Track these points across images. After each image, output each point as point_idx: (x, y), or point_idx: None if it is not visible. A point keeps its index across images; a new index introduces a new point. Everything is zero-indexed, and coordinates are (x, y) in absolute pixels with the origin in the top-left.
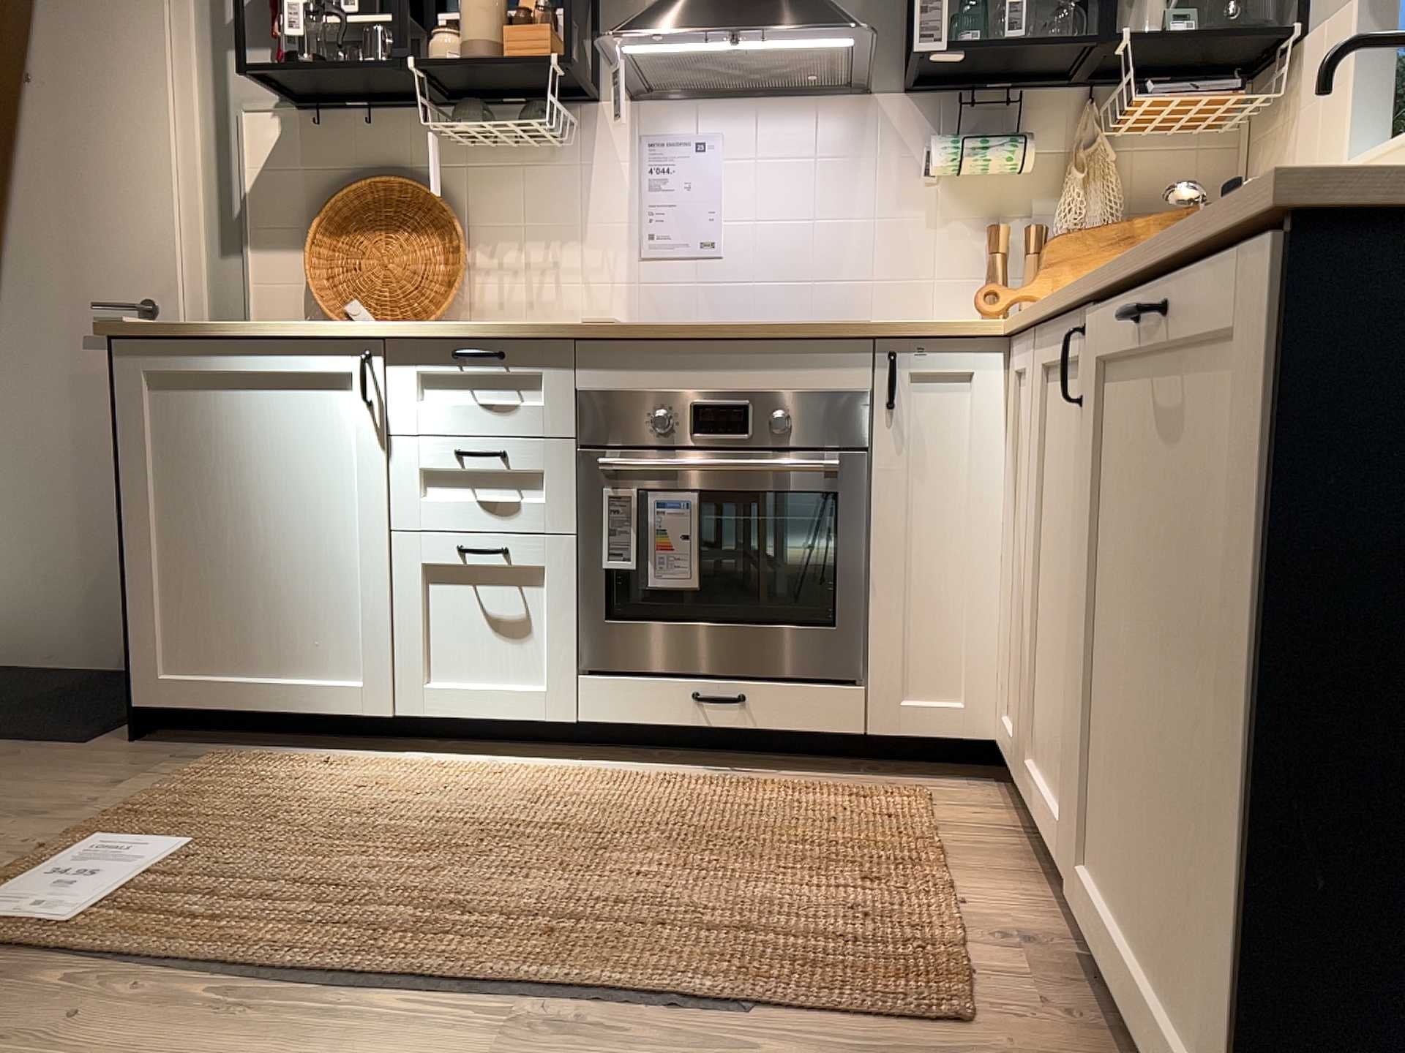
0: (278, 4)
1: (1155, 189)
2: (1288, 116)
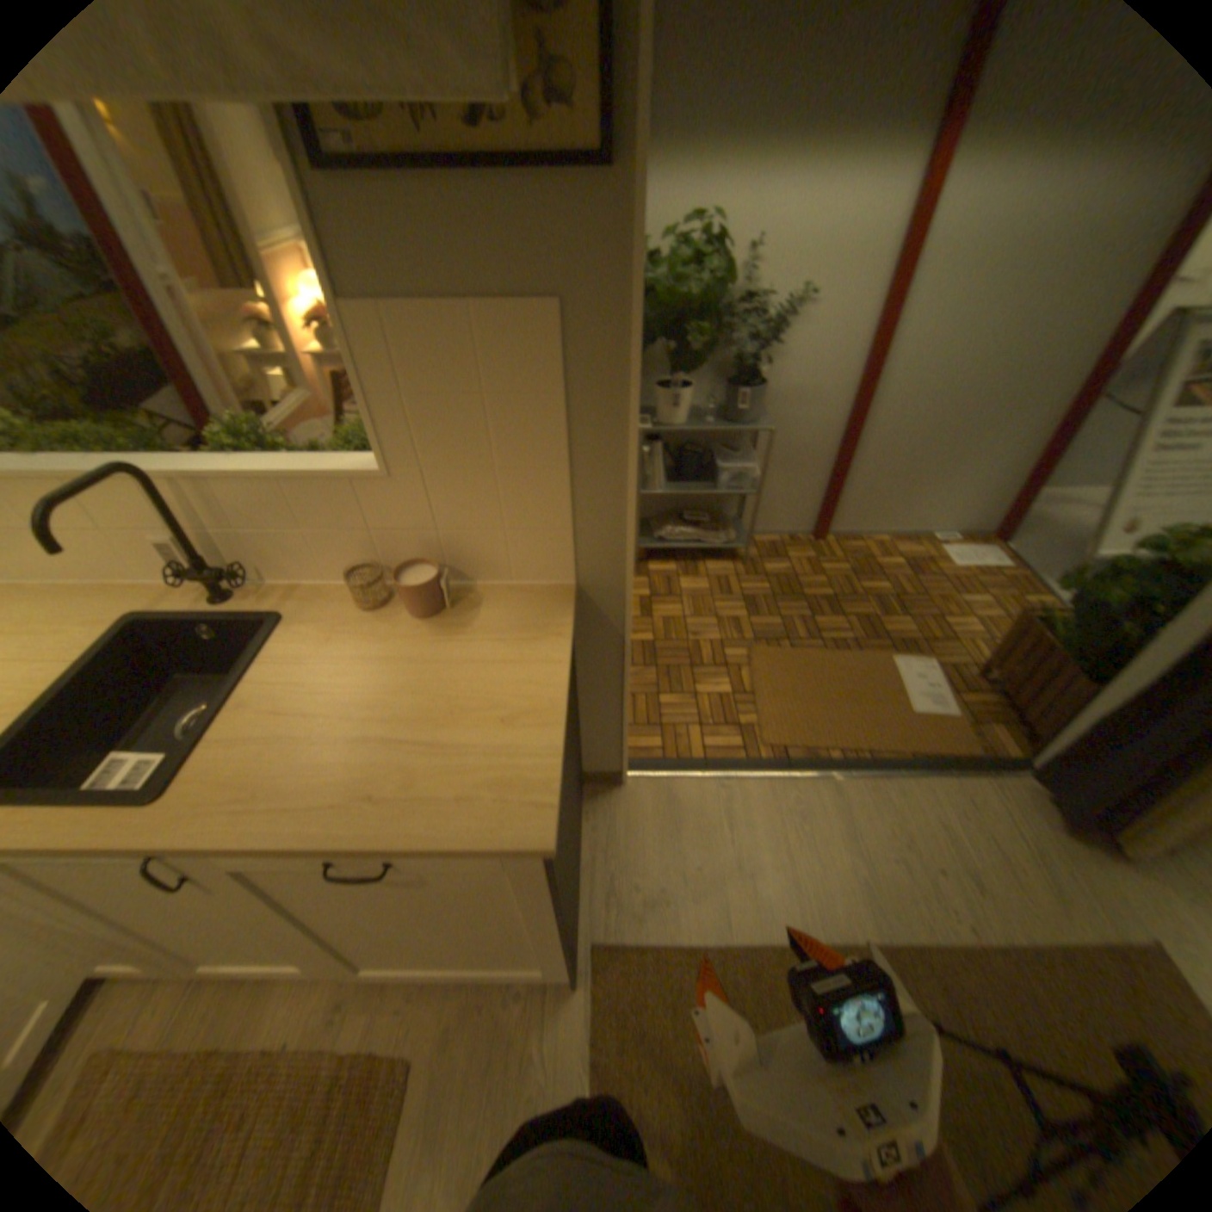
0: None
1: None
2: None
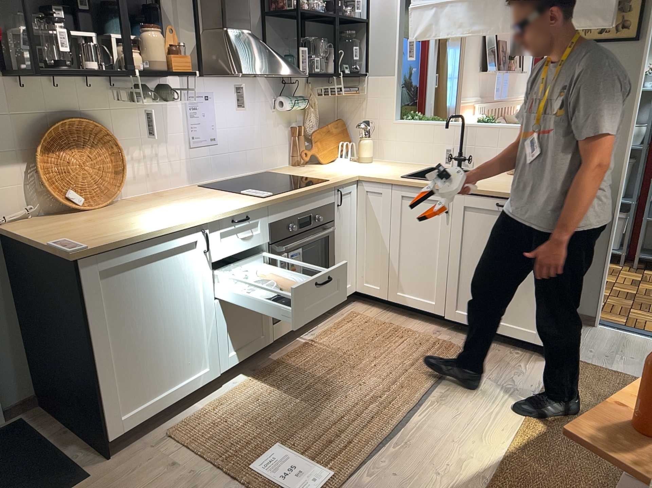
0: None
1: (321, 110)
2: (364, 96)
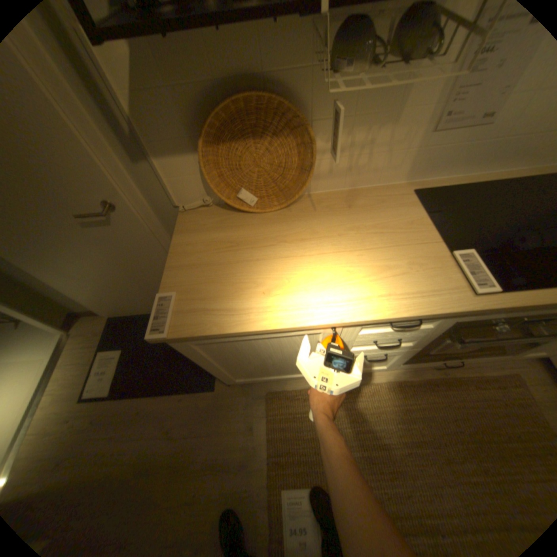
0: None
1: None
2: None
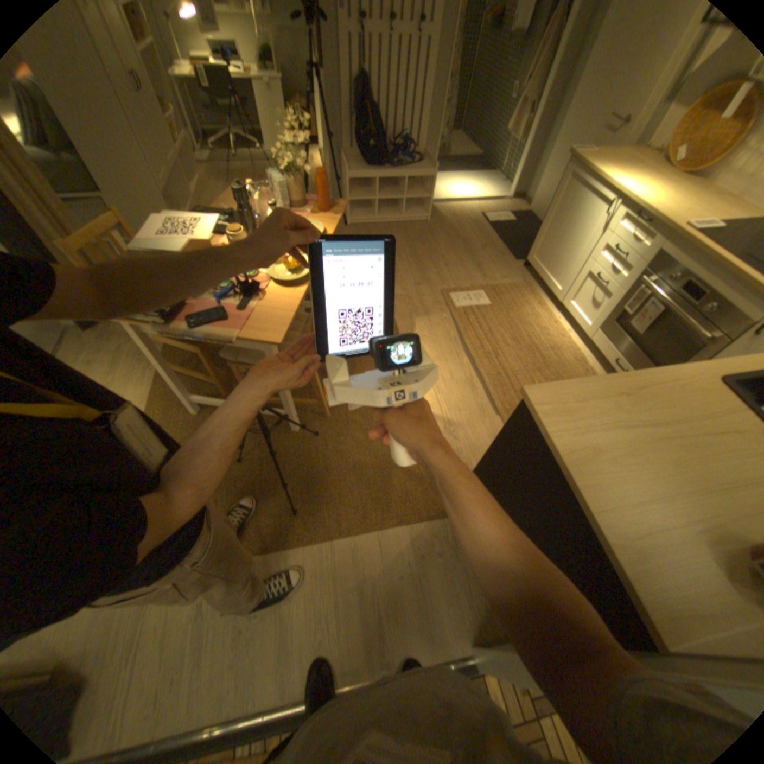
0: None
1: None
2: None
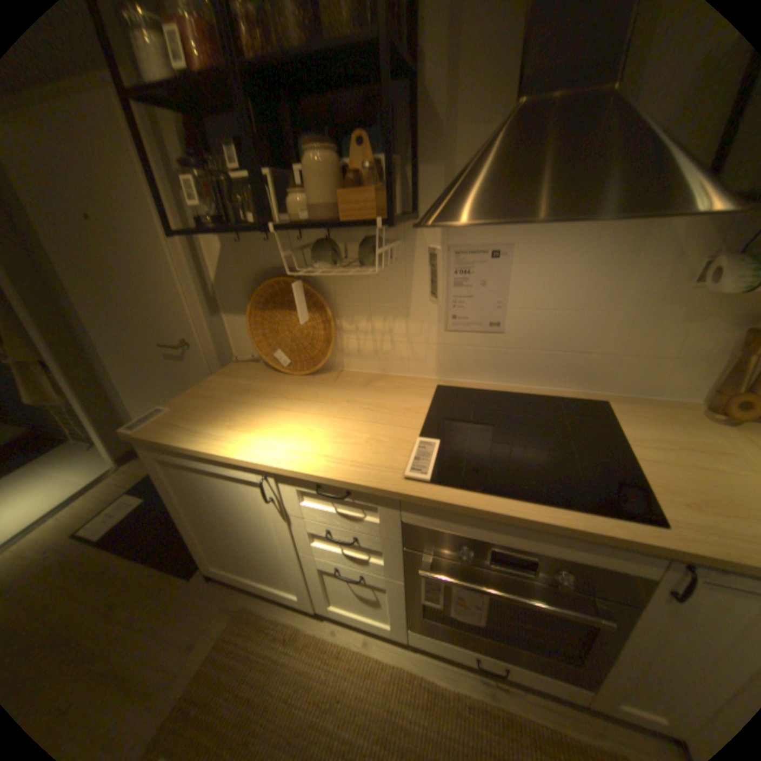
0: (197, 150)
1: None
2: None
